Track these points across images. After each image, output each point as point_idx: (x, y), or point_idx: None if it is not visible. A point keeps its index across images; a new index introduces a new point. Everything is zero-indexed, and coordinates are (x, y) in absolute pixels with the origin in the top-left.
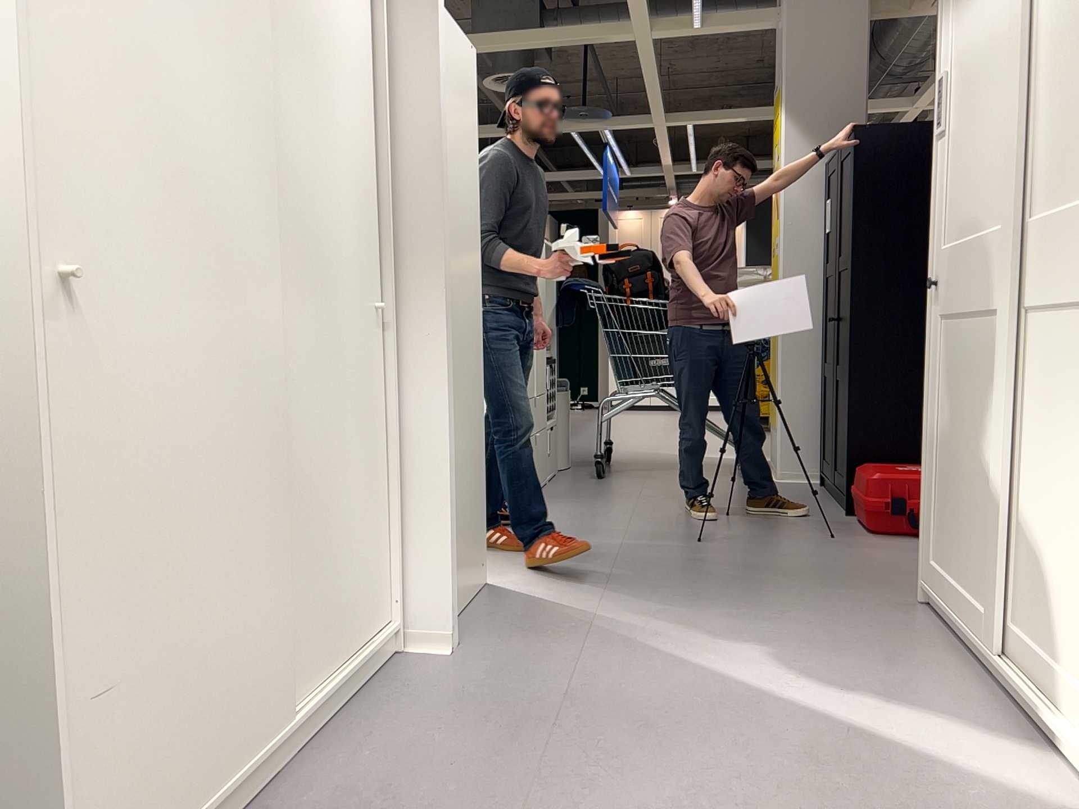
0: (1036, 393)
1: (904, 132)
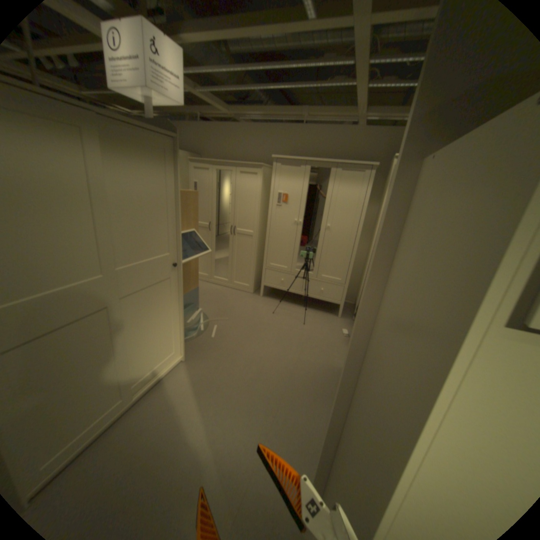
0: (134, 317)
1: None
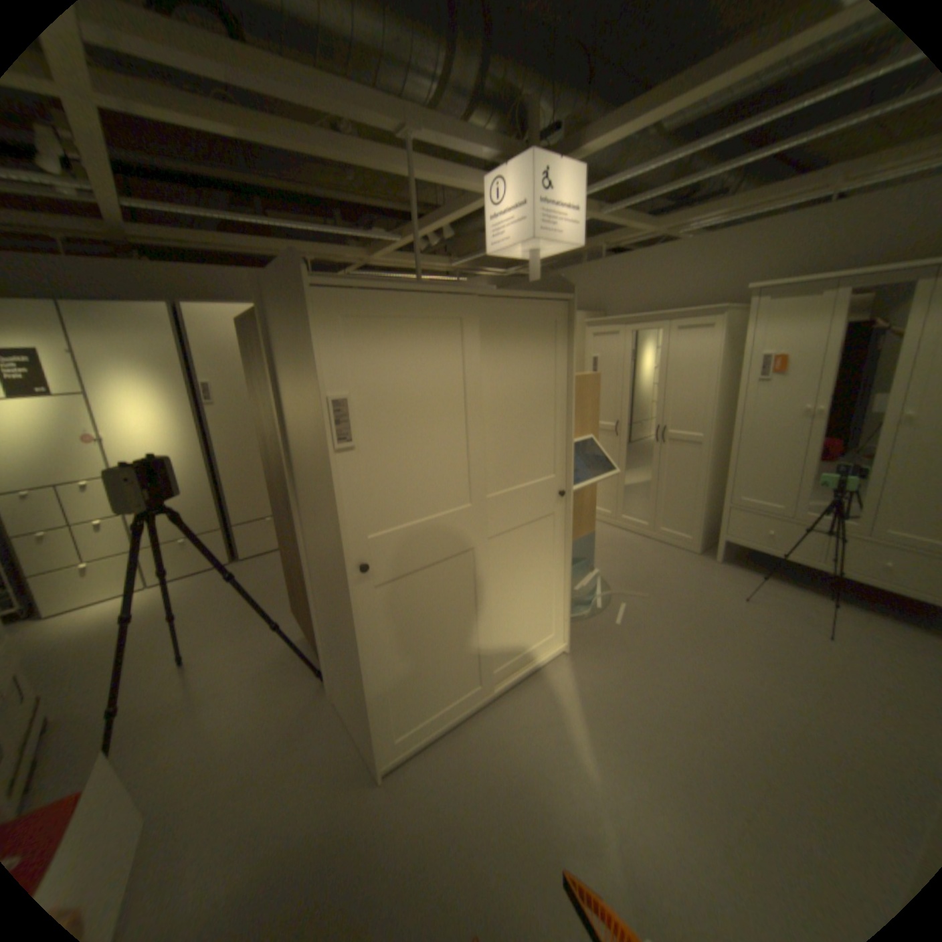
0: (502, 568)
1: None
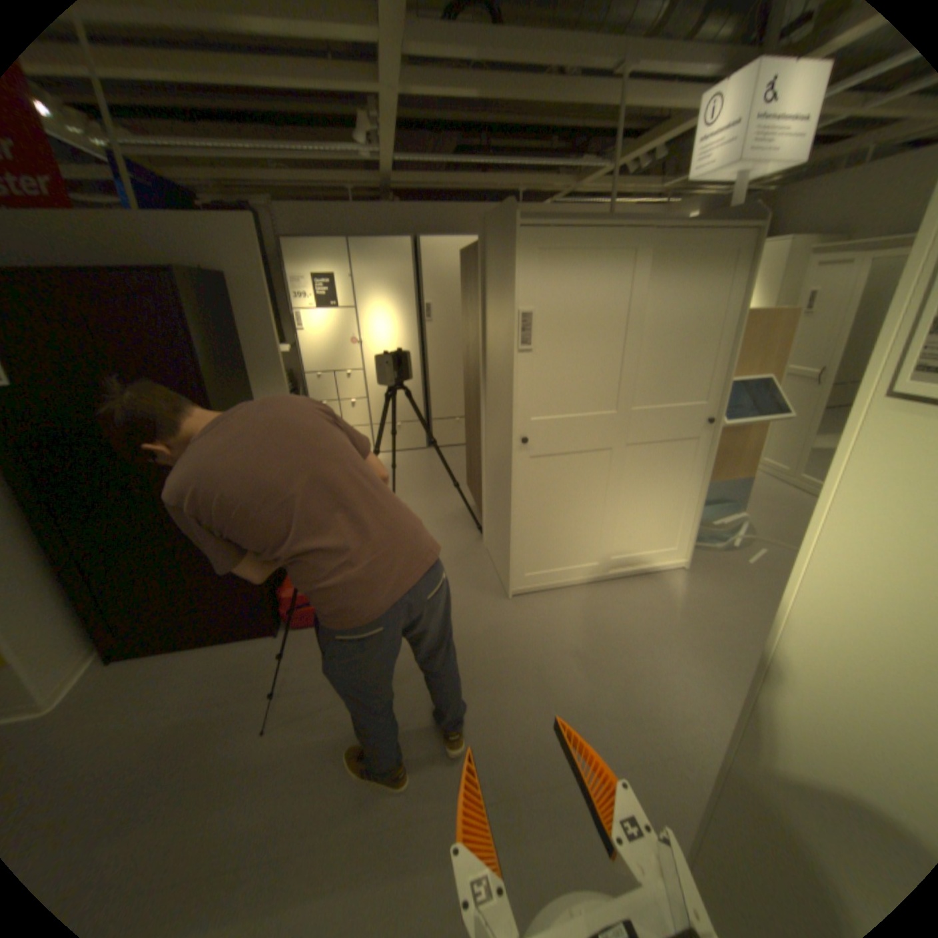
0: (636, 475)
1: (198, 275)
